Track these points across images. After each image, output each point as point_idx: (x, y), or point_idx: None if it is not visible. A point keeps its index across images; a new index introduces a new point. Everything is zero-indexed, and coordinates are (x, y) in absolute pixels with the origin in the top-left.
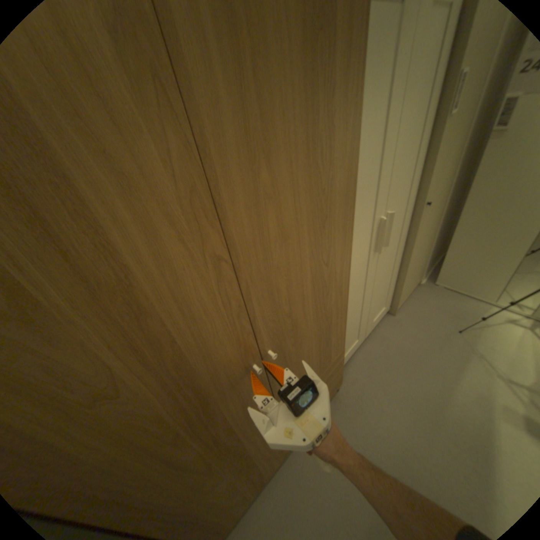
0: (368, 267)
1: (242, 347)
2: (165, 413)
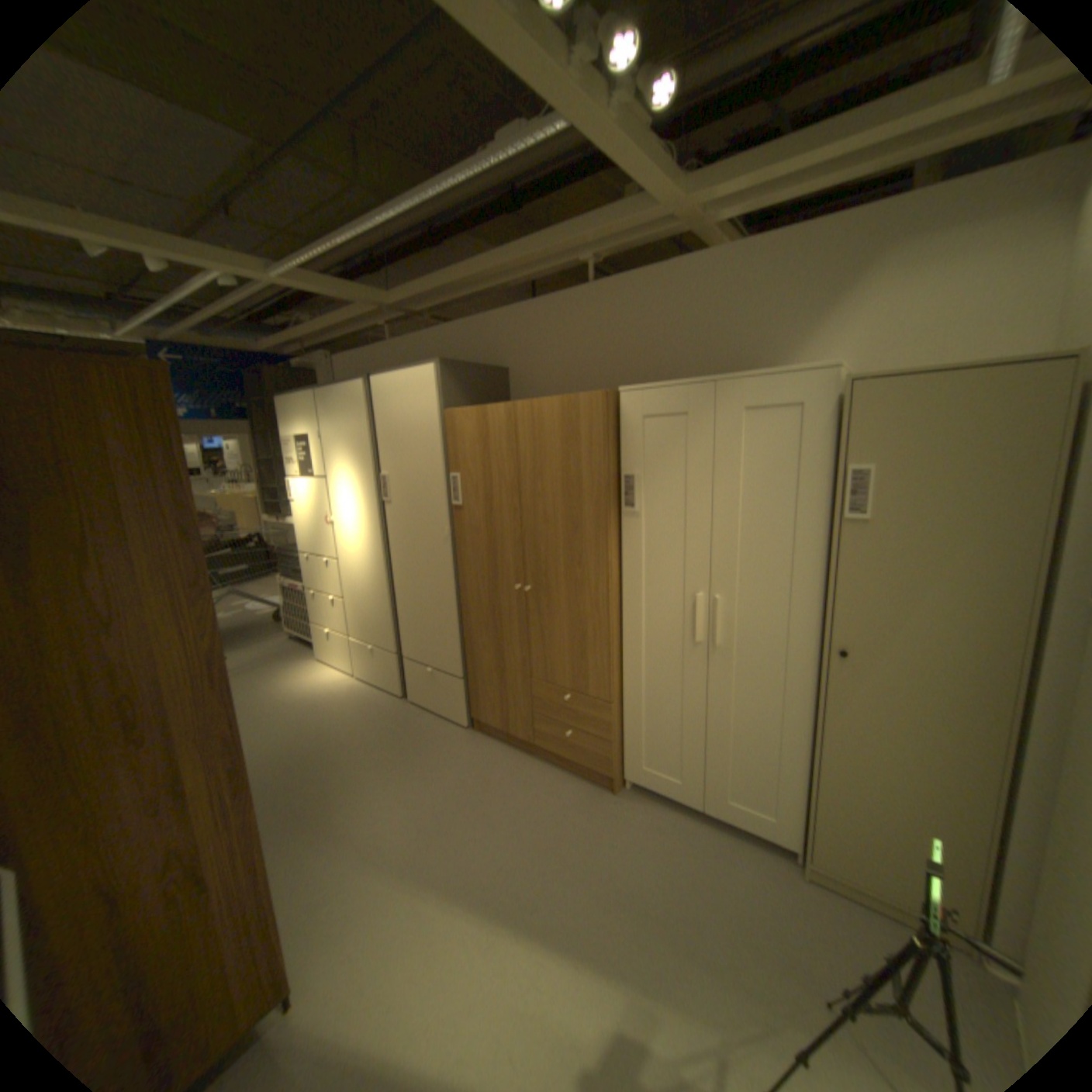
0: (686, 653)
1: (517, 565)
2: (486, 561)
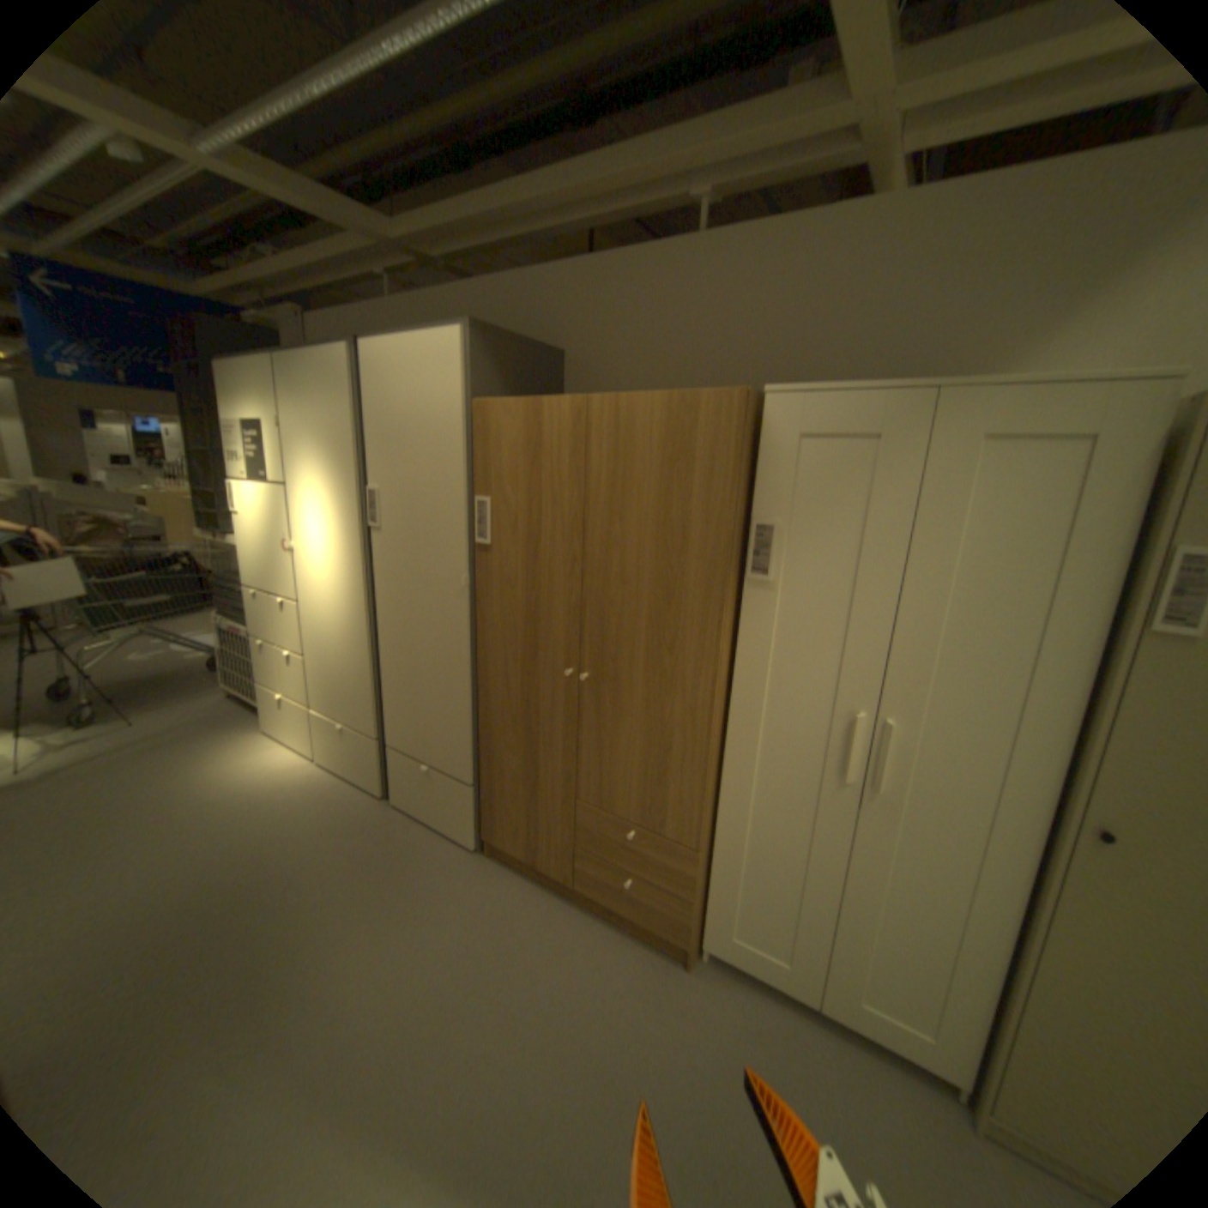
0: (824, 794)
1: (570, 640)
2: (521, 628)
